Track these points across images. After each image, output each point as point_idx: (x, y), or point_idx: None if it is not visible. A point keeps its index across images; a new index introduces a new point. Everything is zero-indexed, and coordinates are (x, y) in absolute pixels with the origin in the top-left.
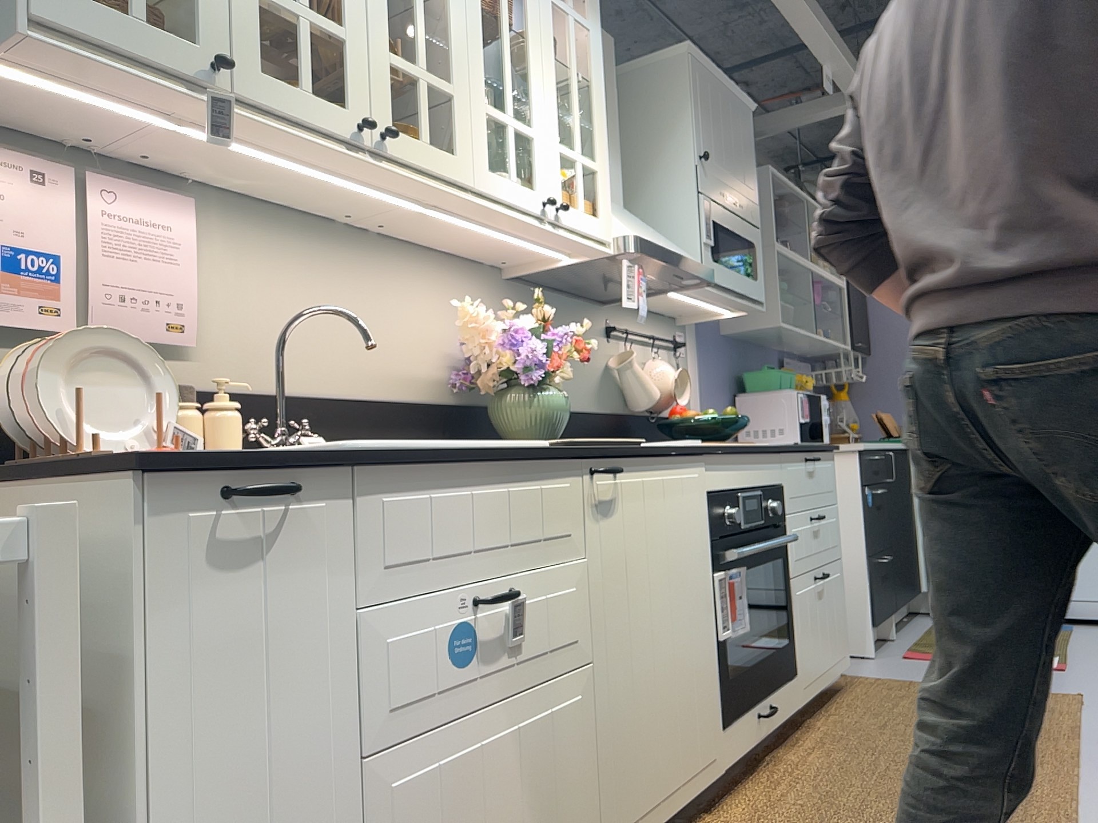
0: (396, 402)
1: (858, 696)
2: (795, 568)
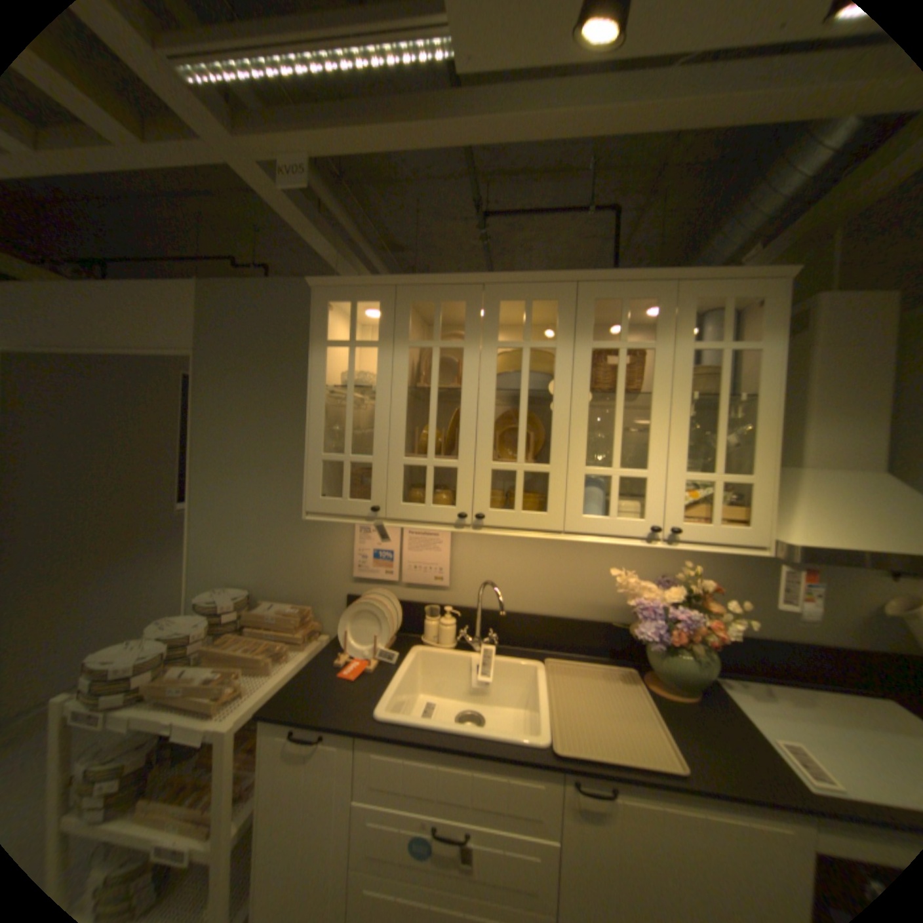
0: (580, 621)
1: None
2: None
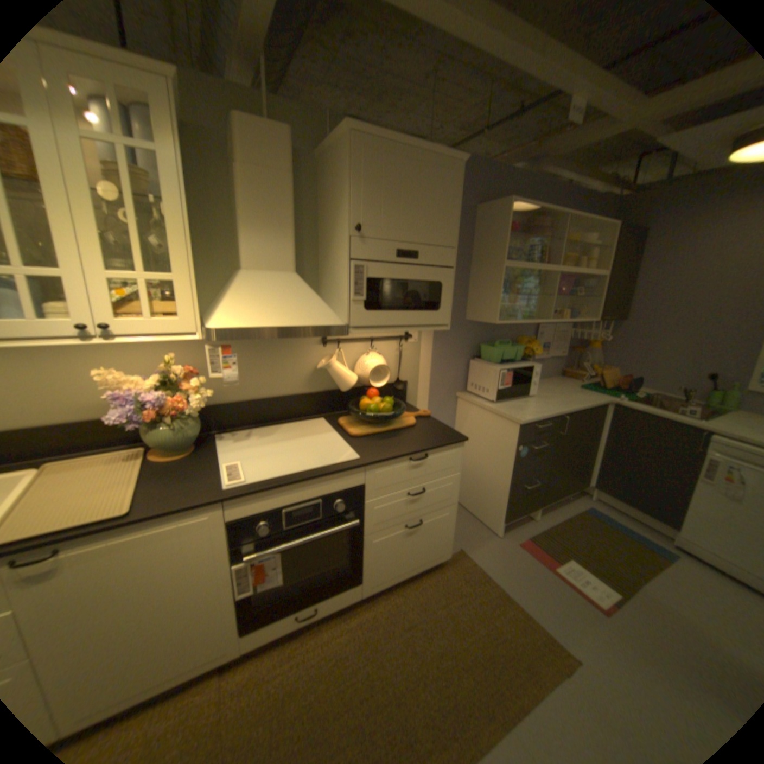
0: (85, 421)
1: (436, 584)
2: (370, 530)
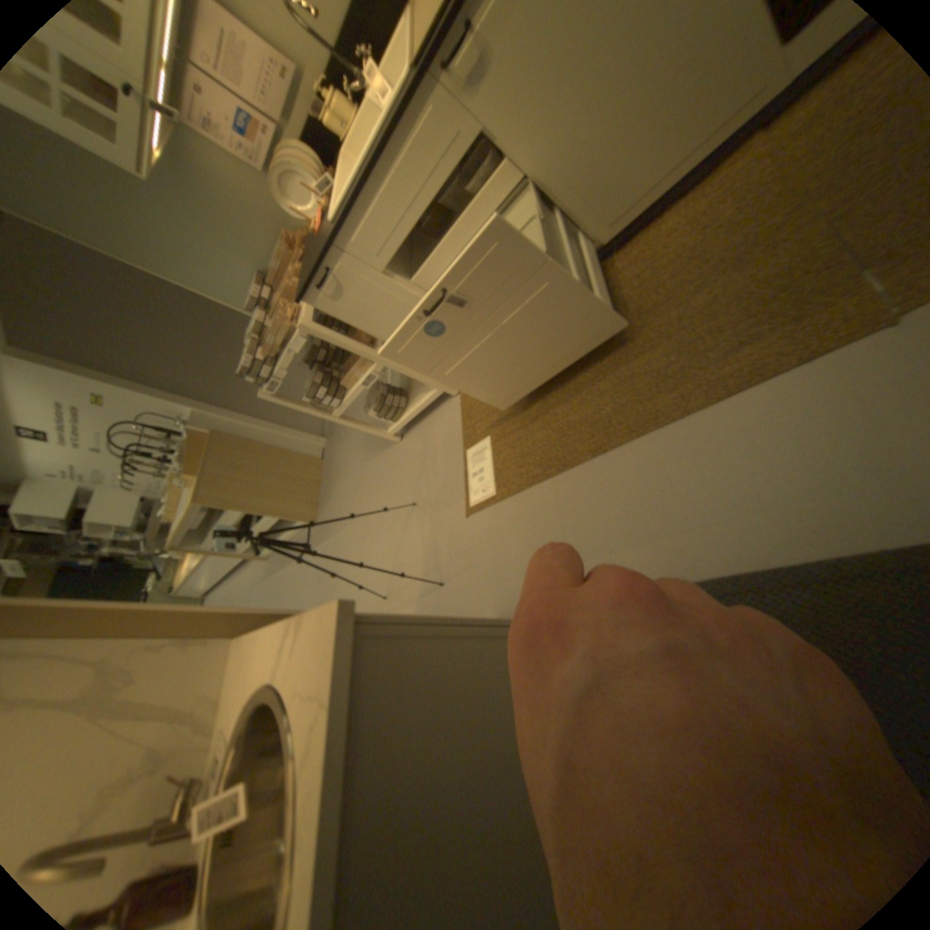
0: None
1: None
2: None
